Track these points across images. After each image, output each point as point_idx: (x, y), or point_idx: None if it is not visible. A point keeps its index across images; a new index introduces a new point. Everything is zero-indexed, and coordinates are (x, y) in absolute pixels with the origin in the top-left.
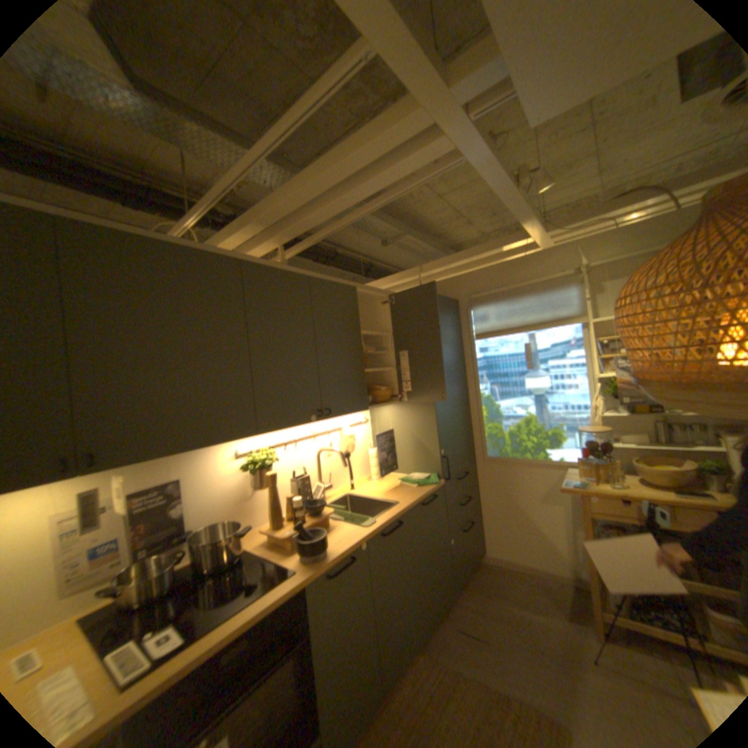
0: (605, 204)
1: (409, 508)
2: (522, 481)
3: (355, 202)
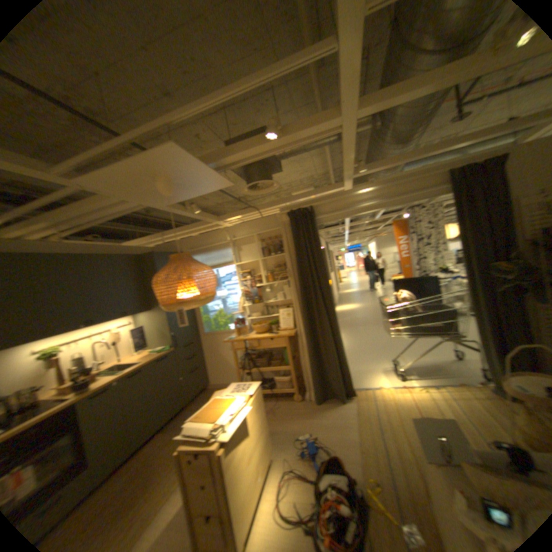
0: (239, 212)
1: (147, 364)
2: (222, 342)
3: (99, 219)
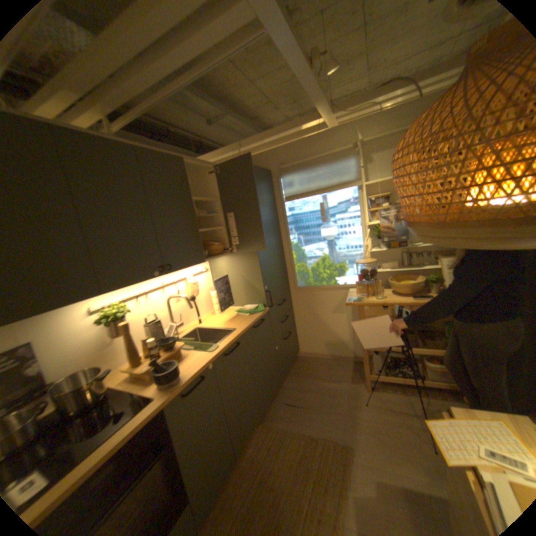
0: (373, 92)
1: (243, 332)
2: (321, 300)
3: (168, 70)
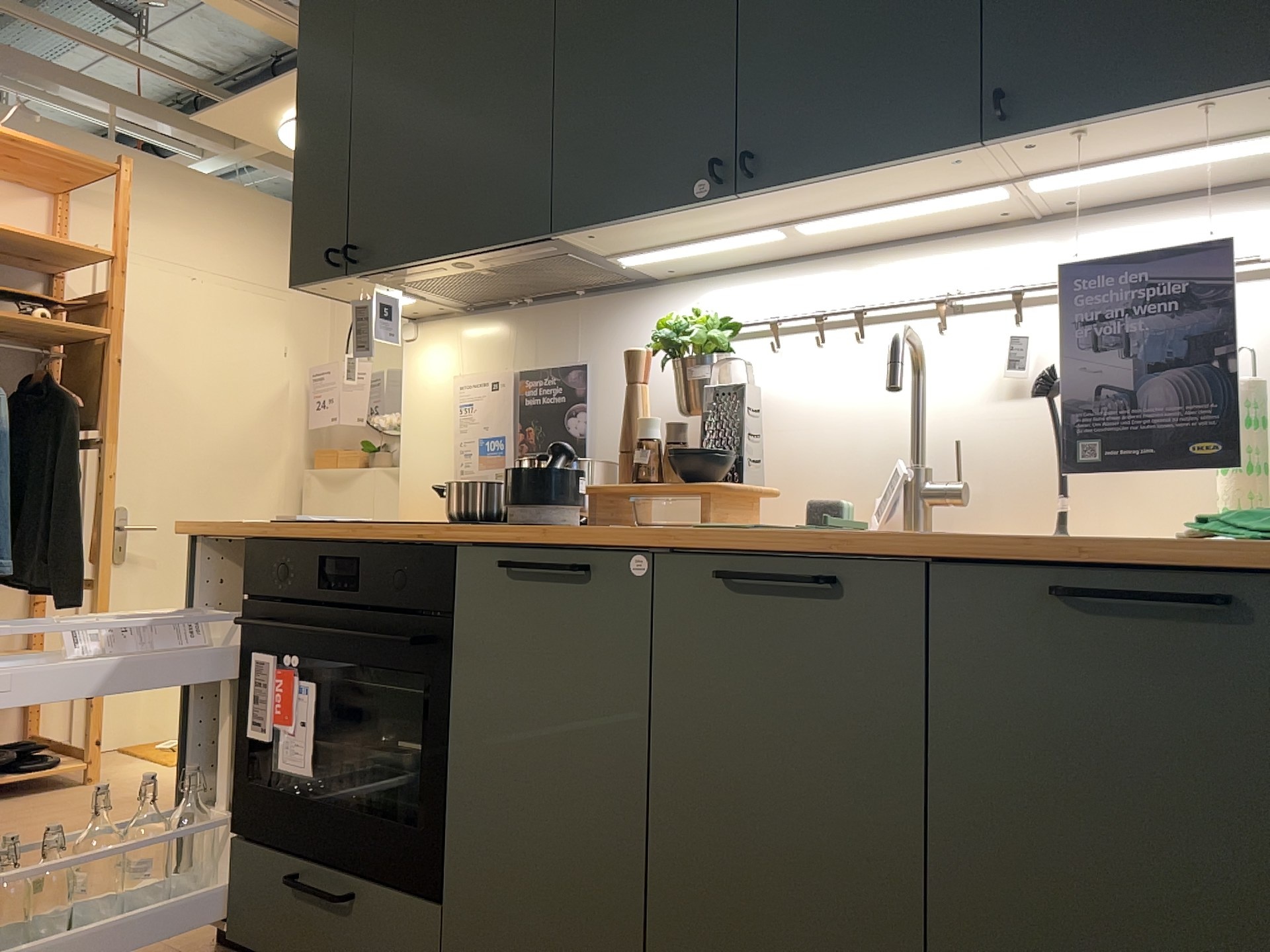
0: None
1: (911, 550)
2: None
3: None
